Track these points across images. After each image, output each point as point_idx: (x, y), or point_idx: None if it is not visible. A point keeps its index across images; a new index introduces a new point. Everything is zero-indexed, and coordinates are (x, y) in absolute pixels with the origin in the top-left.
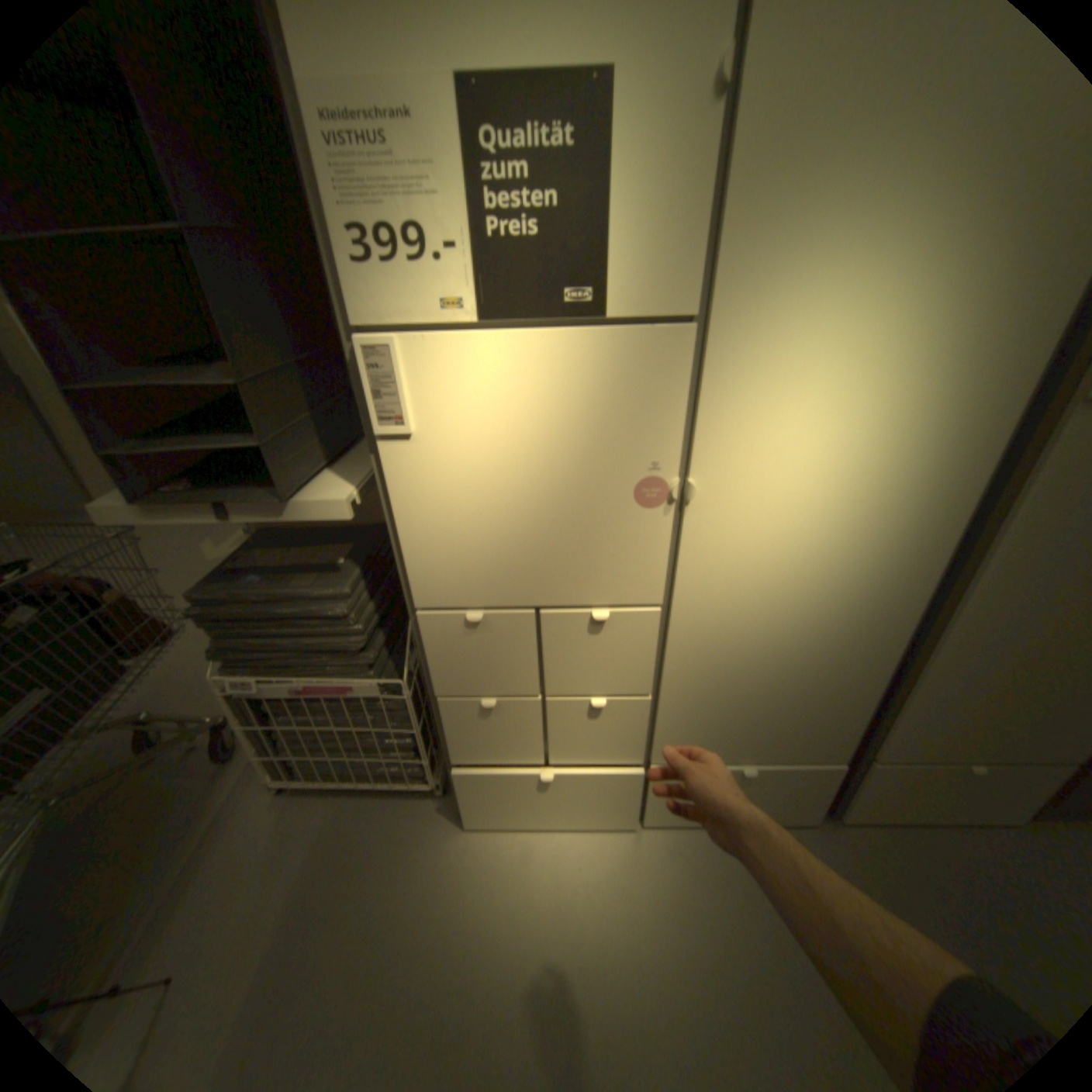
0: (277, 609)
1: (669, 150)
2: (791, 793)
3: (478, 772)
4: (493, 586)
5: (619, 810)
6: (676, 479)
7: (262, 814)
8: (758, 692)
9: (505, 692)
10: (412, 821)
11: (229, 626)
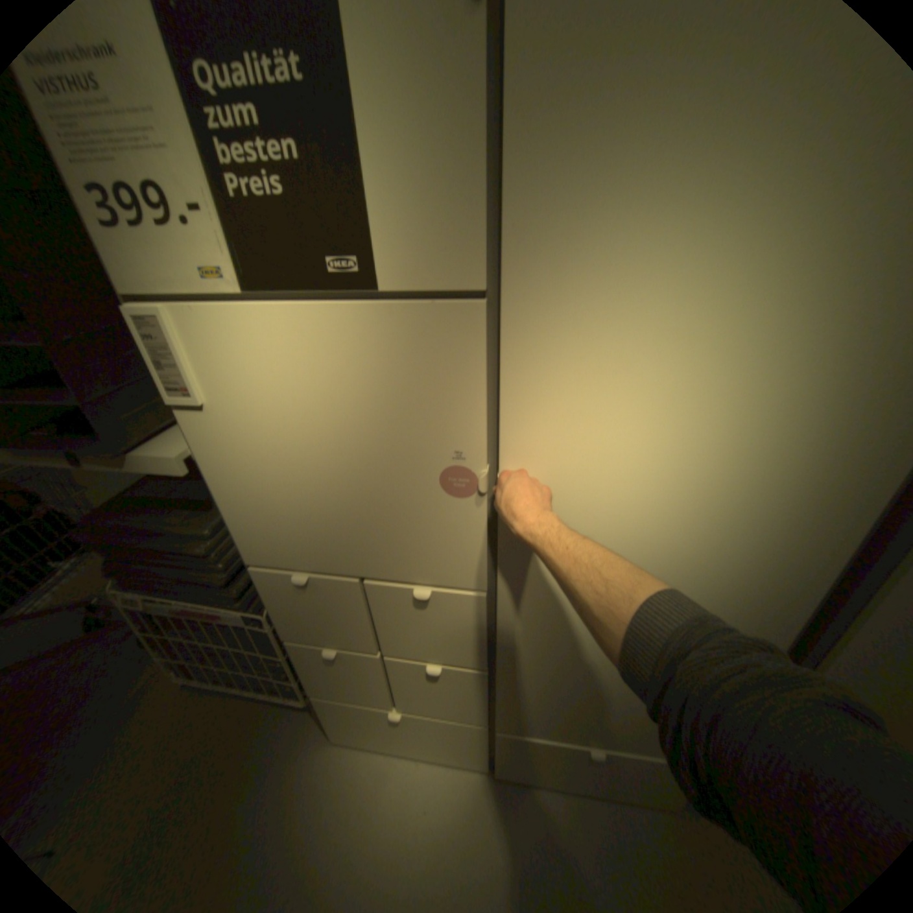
0: (150, 543)
1: (422, 79)
2: (646, 779)
3: (333, 707)
4: (314, 554)
5: (470, 761)
6: (485, 470)
7: (168, 704)
8: (601, 685)
9: (344, 647)
10: (287, 732)
11: (115, 552)
